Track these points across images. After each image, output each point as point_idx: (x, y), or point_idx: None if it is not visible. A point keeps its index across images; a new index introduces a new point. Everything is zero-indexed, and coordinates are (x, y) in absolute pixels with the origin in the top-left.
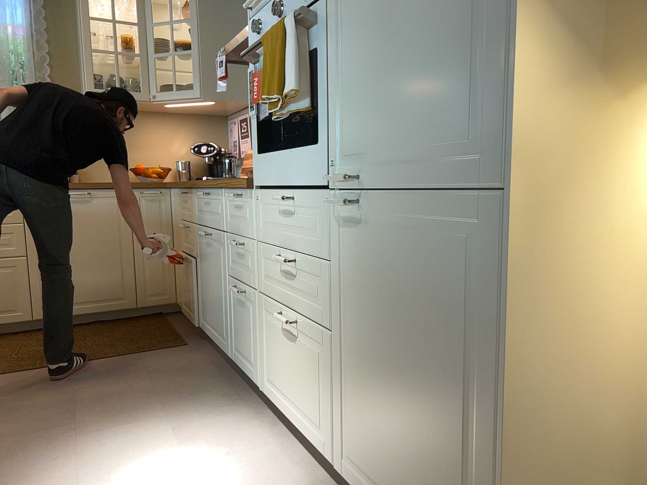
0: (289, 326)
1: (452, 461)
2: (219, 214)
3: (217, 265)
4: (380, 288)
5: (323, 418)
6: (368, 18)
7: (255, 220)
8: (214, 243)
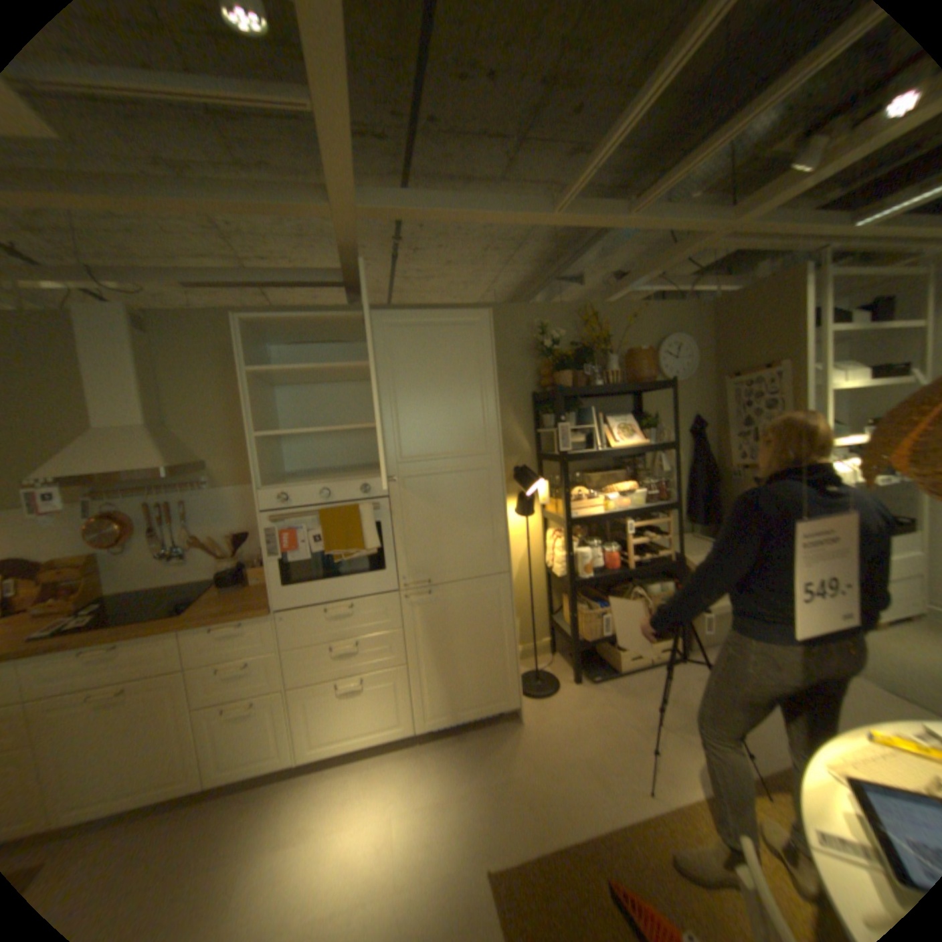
0: (357, 684)
1: (491, 666)
2: (153, 660)
3: (149, 715)
4: (443, 624)
5: (395, 716)
6: (424, 514)
7: (272, 638)
8: (132, 697)
